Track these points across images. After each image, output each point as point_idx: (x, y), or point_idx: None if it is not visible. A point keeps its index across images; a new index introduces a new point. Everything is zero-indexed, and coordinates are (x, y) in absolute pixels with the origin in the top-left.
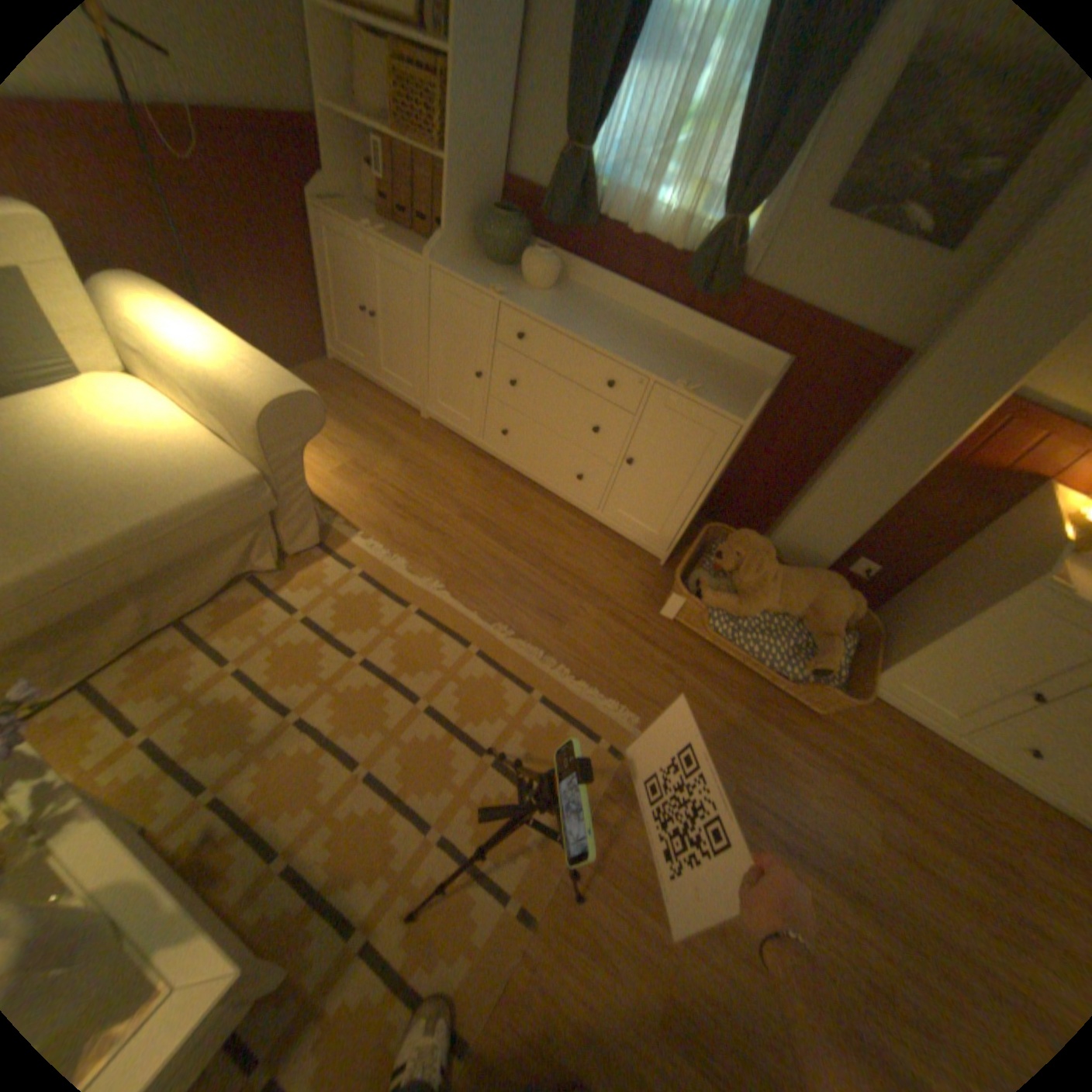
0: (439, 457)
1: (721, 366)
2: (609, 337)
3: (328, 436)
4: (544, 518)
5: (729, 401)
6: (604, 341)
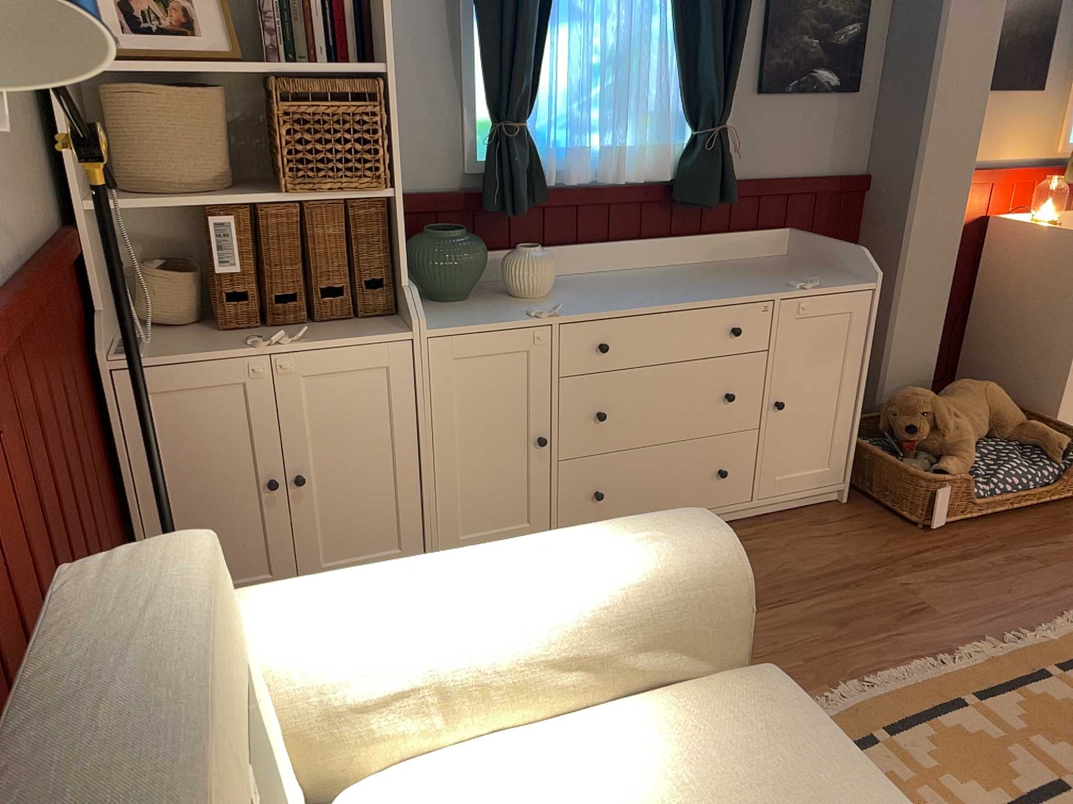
0: None
1: (753, 265)
2: (680, 291)
3: None
4: None
5: (830, 279)
6: (690, 295)
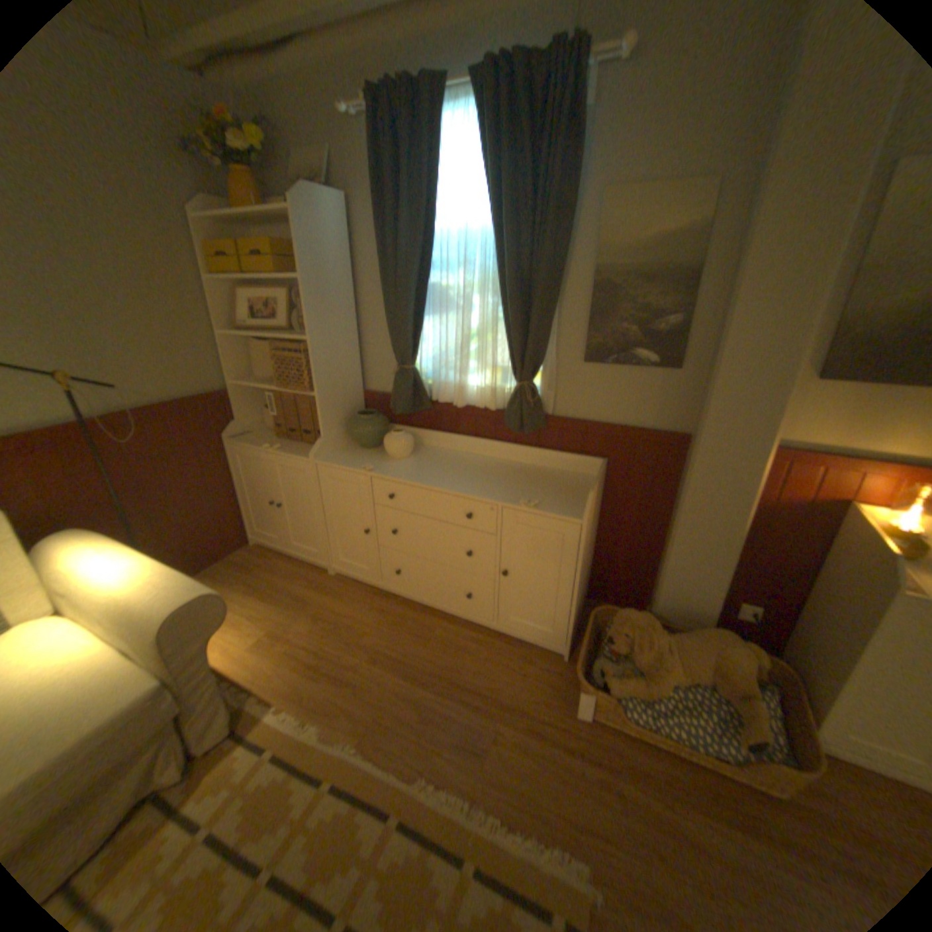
0: (346, 606)
1: (554, 477)
2: (460, 480)
3: (246, 613)
4: (447, 641)
5: (566, 505)
6: (455, 484)
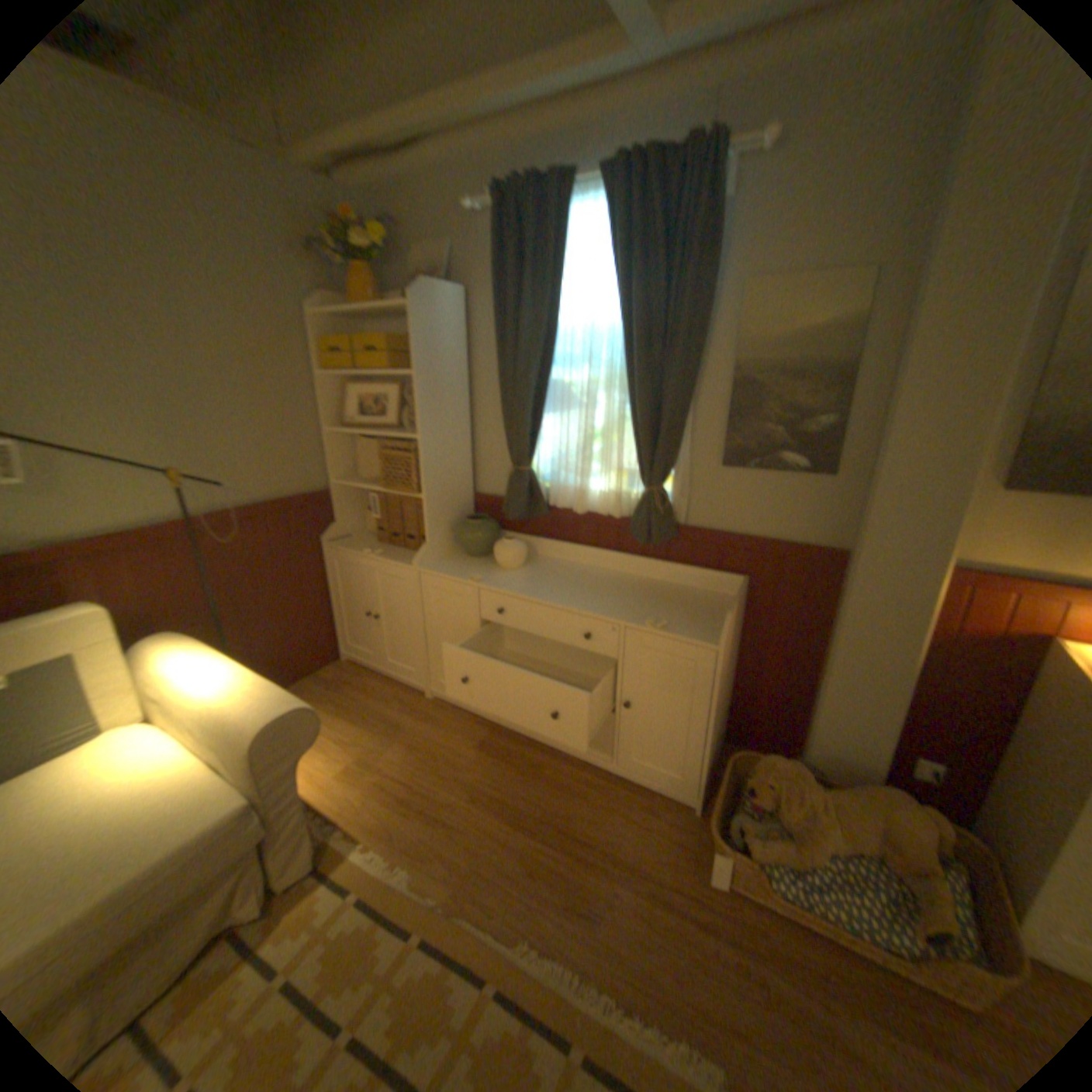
0: (444, 735)
1: (686, 596)
2: (577, 595)
3: (334, 737)
4: (557, 783)
5: (699, 628)
6: (572, 599)
